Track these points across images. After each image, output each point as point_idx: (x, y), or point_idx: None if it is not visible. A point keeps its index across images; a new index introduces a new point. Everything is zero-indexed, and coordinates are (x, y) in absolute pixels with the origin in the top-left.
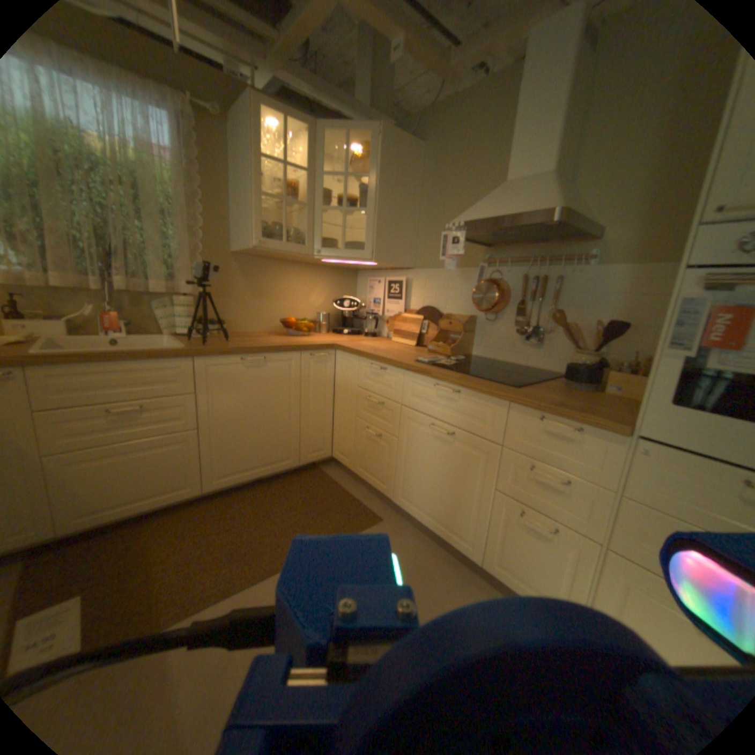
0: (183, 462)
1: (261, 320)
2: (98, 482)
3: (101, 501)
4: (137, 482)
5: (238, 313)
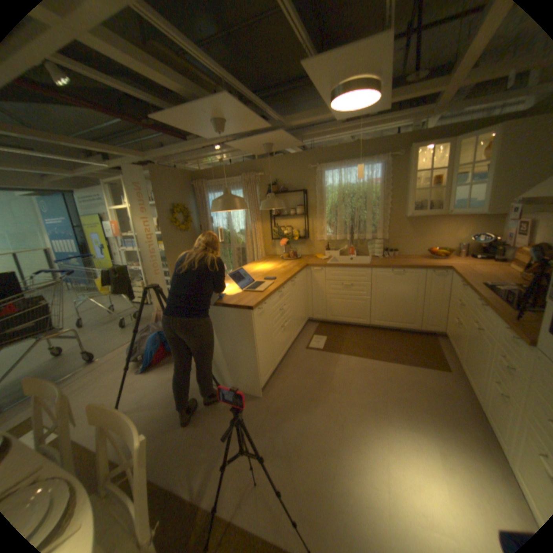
0: (364, 308)
1: (420, 248)
2: (338, 306)
3: (338, 313)
4: (348, 311)
5: (407, 245)
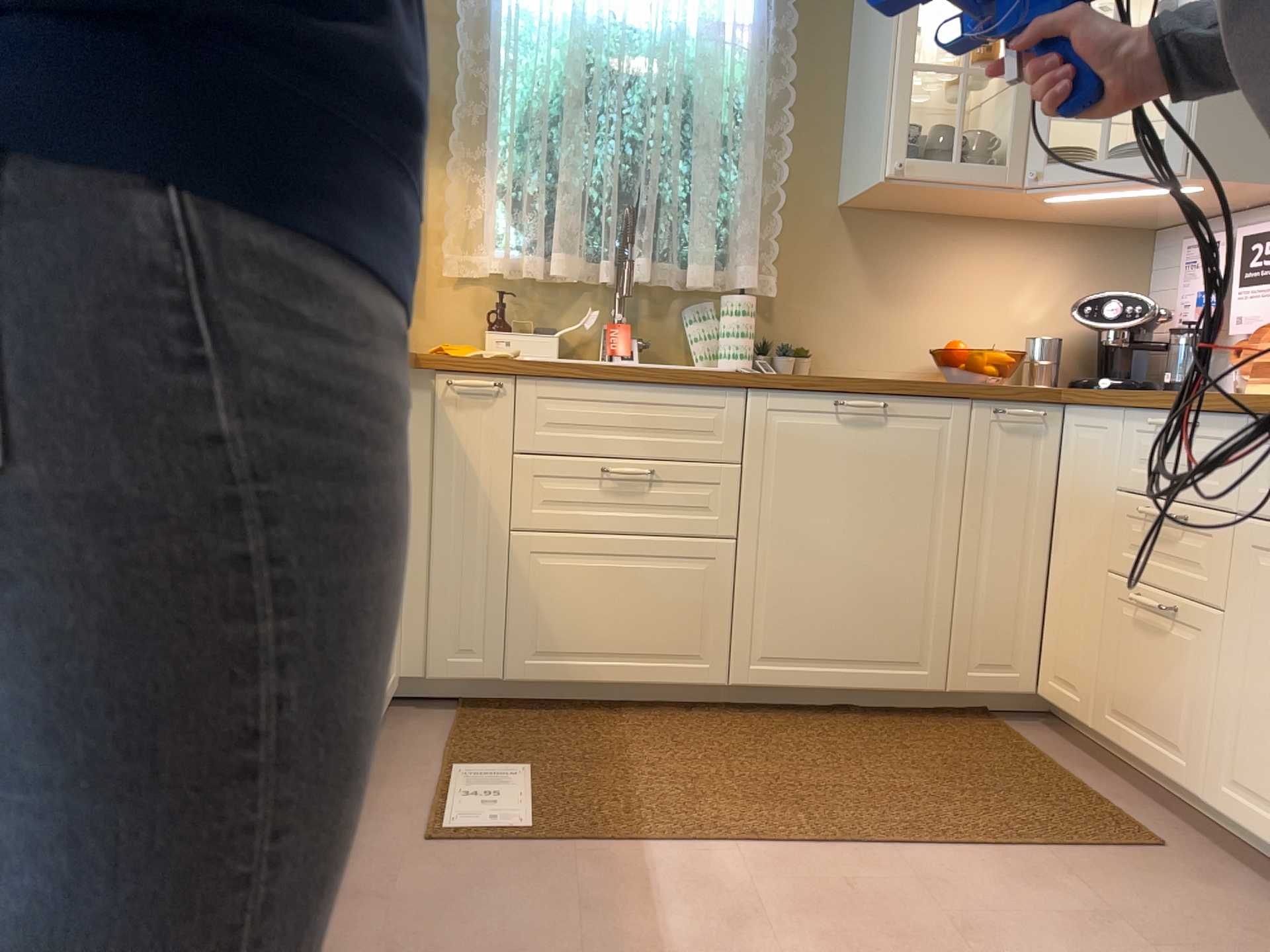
0: (707, 601)
1: (893, 351)
2: (574, 597)
3: (572, 635)
4: (628, 618)
5: (844, 333)
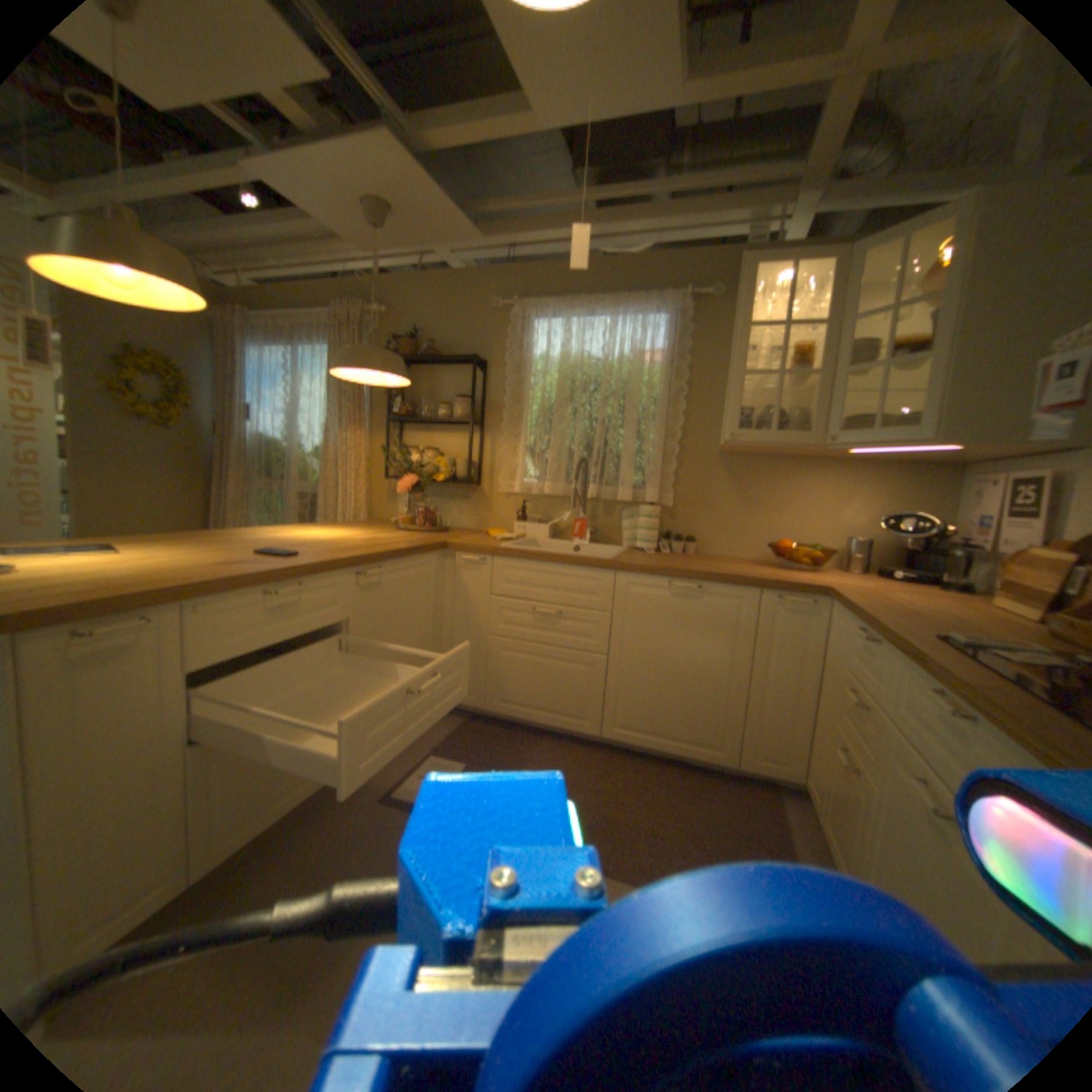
0: (588, 689)
1: (752, 543)
2: (518, 675)
3: (517, 695)
4: (546, 691)
5: (720, 530)
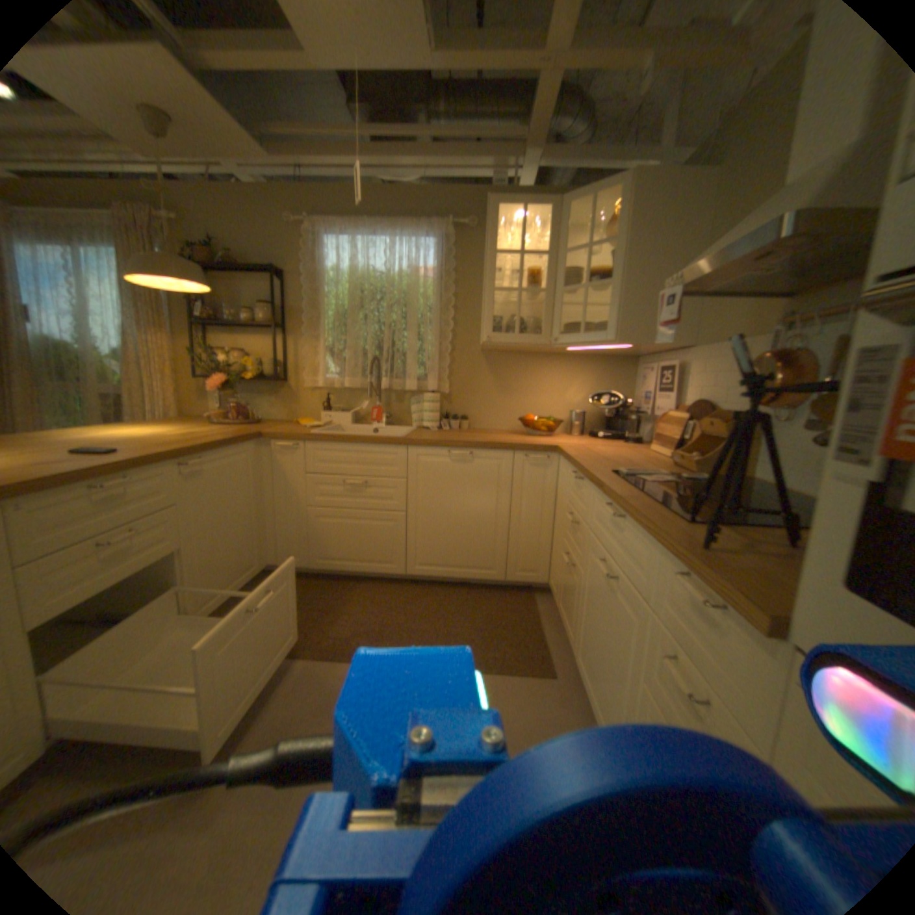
0: (394, 539)
1: (508, 418)
2: (336, 535)
3: (336, 551)
4: (359, 545)
5: (485, 410)
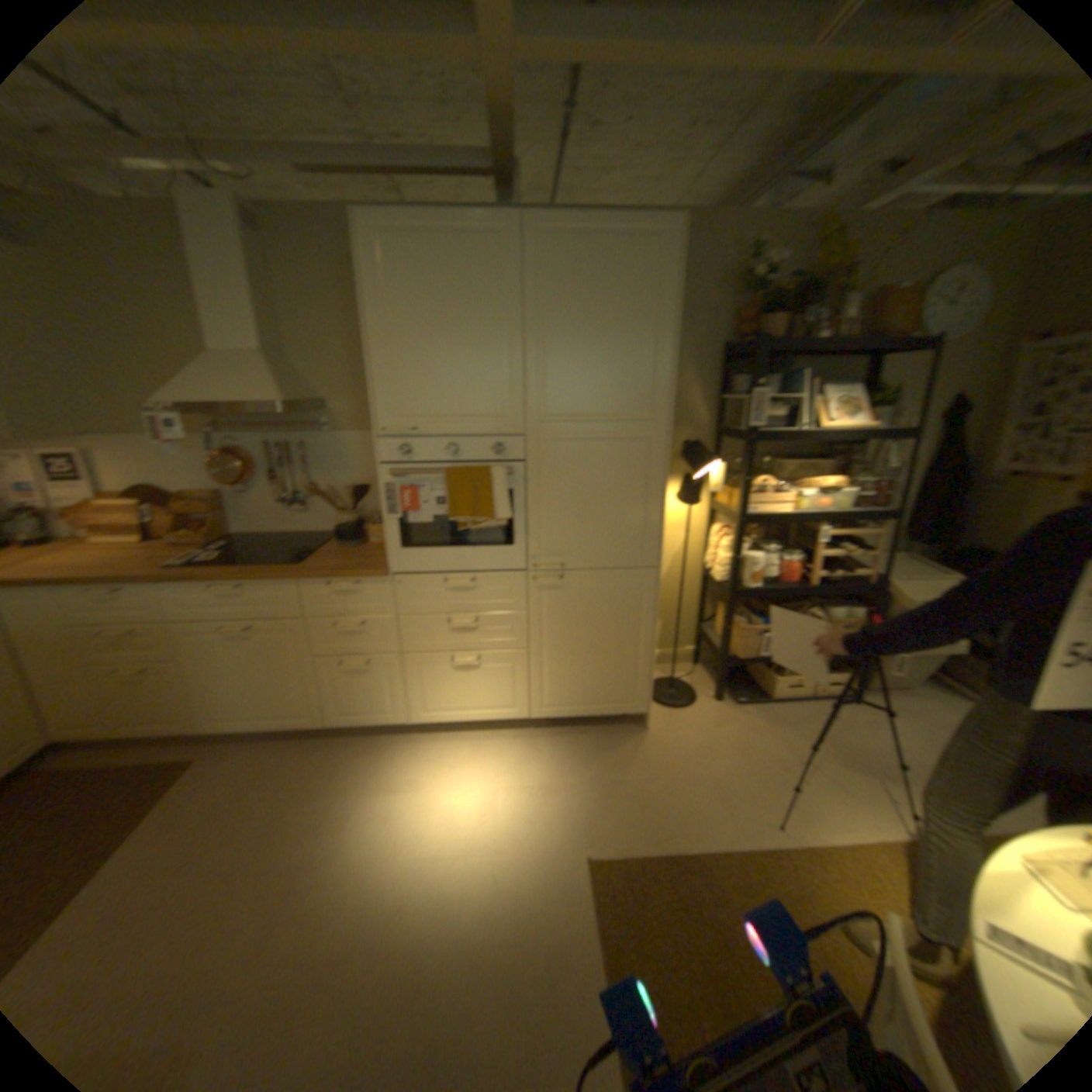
0: None
1: None
2: None
3: None
4: None
5: None
